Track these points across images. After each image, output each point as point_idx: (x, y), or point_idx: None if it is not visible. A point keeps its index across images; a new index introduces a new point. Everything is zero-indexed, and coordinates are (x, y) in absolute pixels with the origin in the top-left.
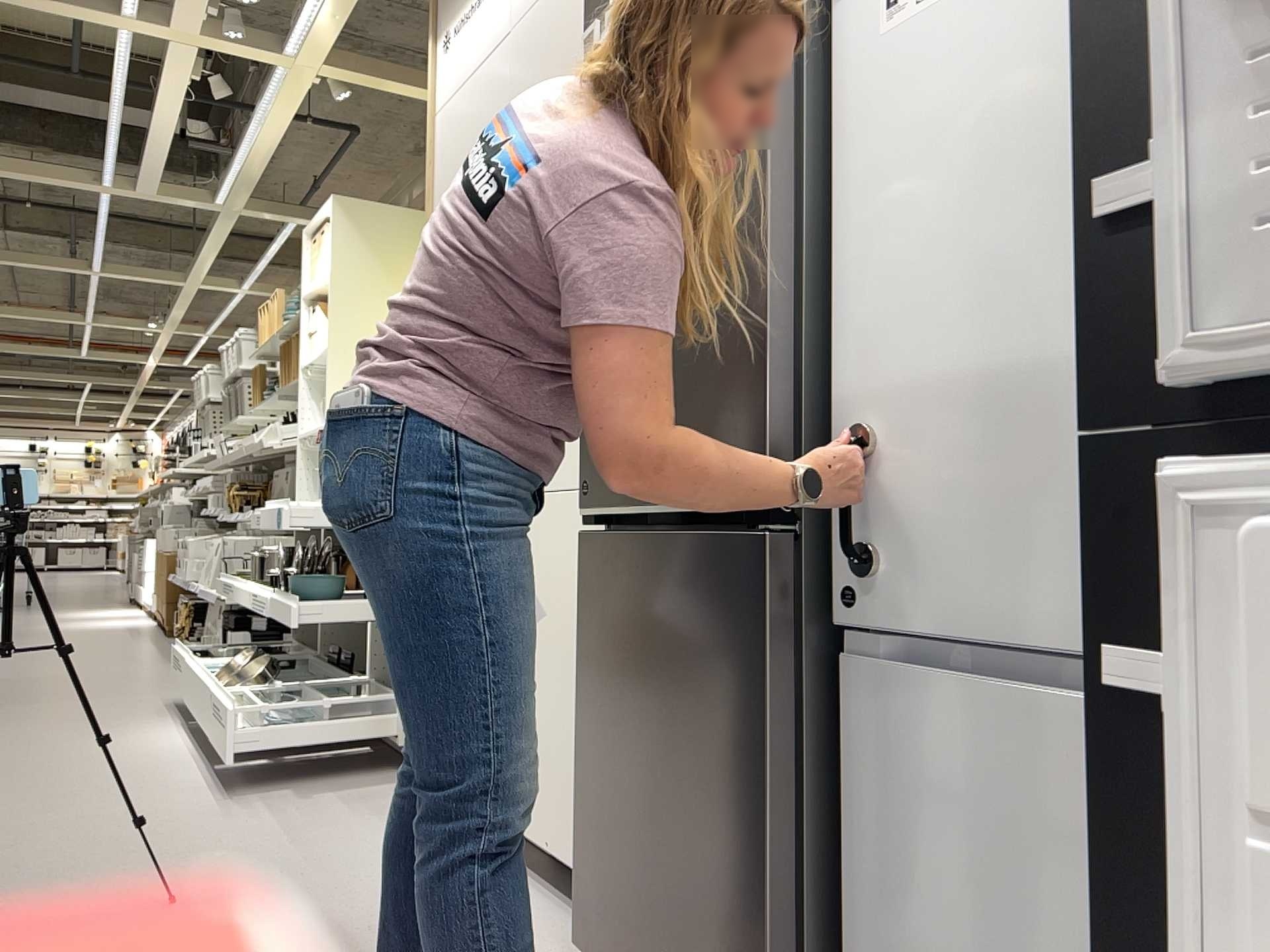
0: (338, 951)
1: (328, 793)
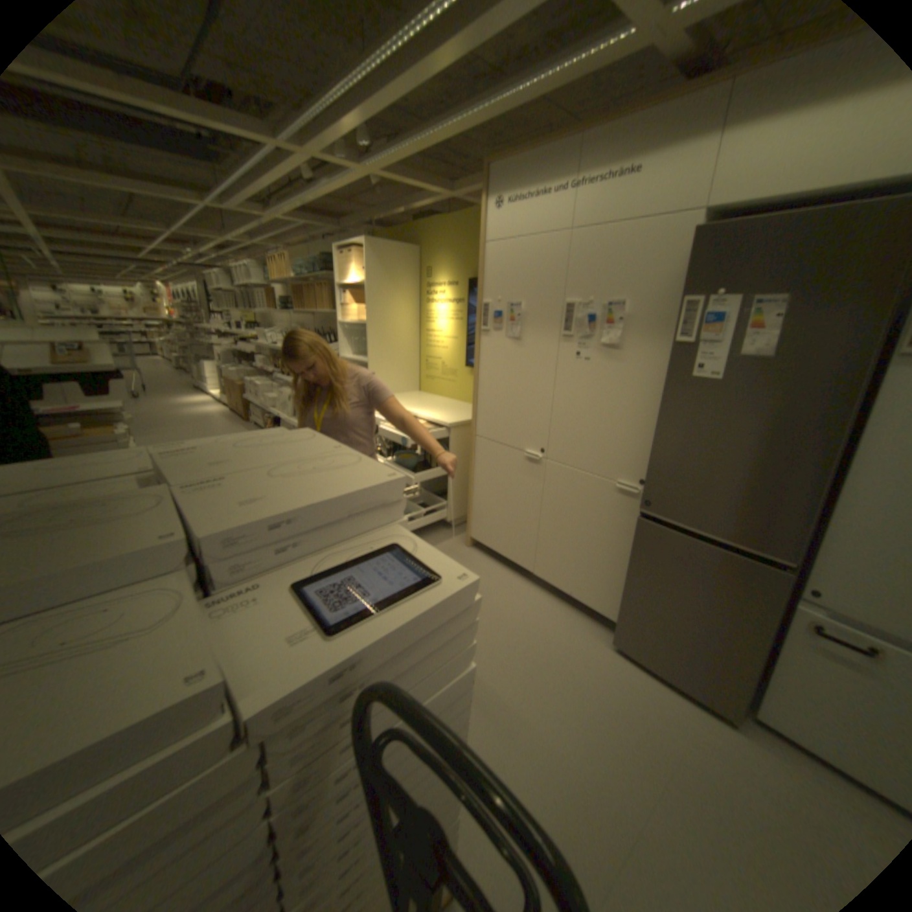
0: (524, 650)
1: None
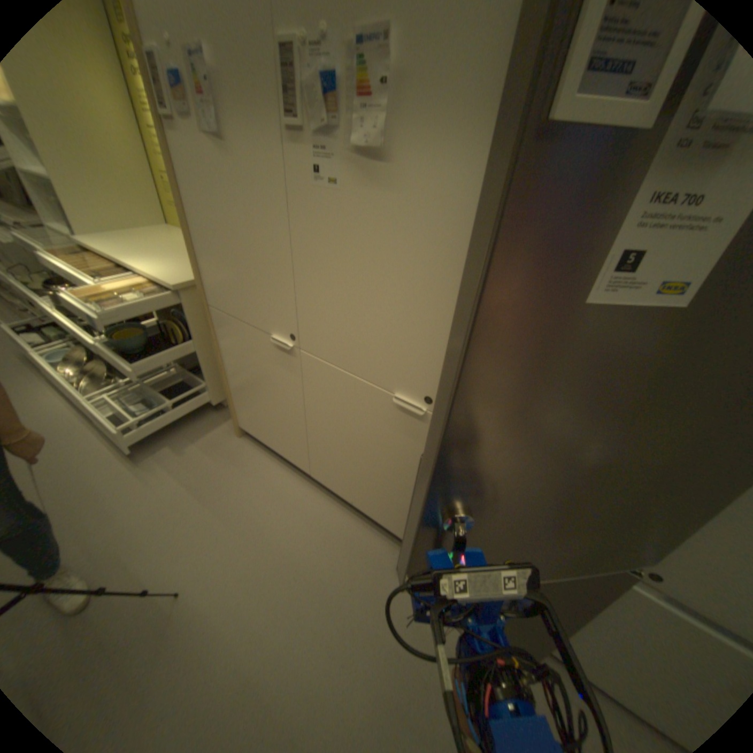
0: (288, 600)
1: (190, 445)
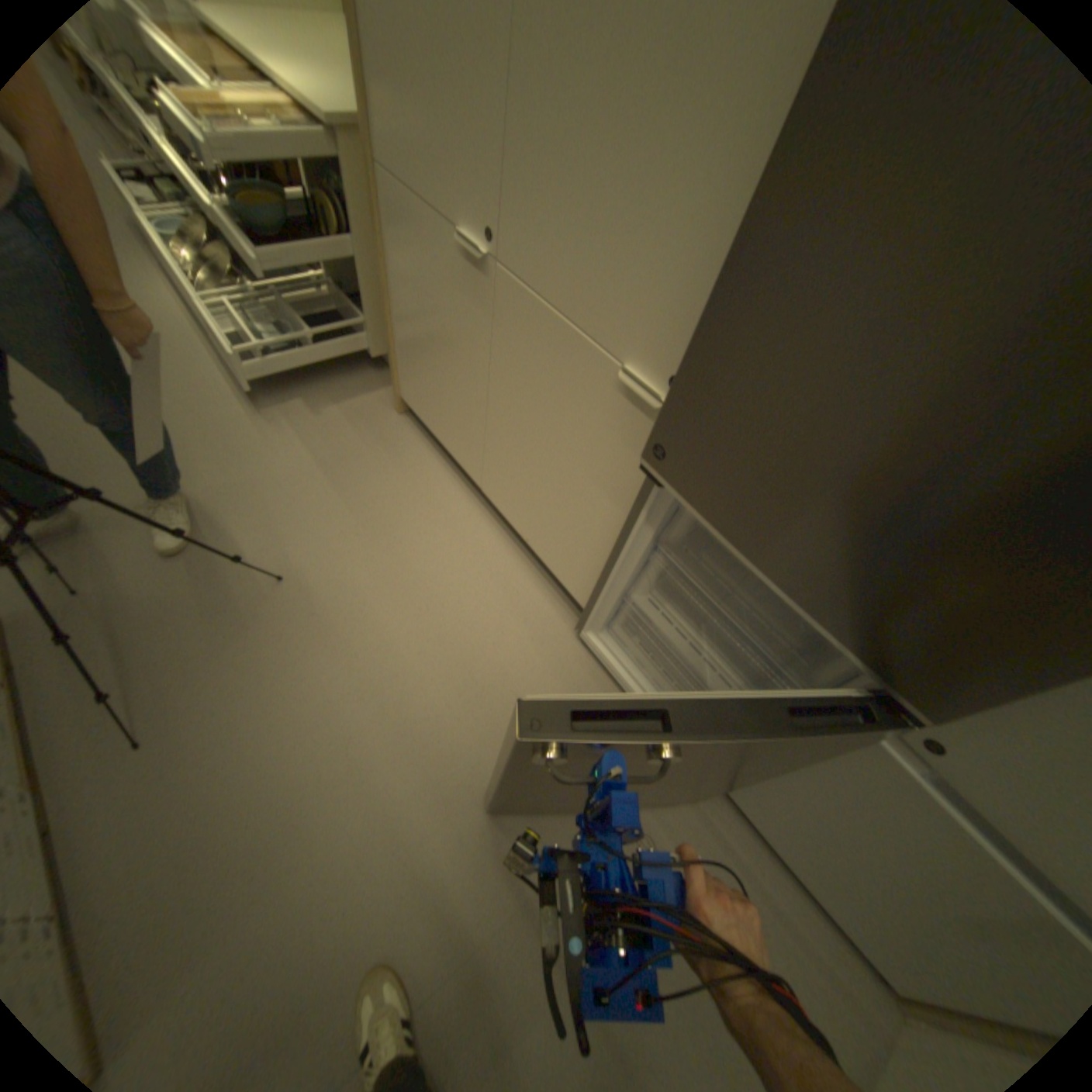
0: (414, 628)
1: (332, 405)
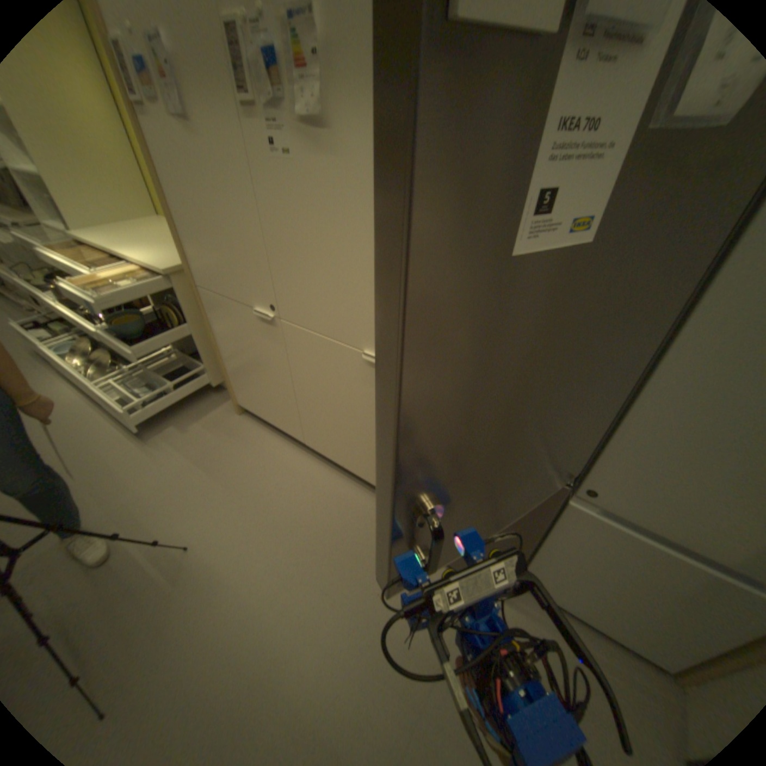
0: (286, 550)
1: (193, 424)
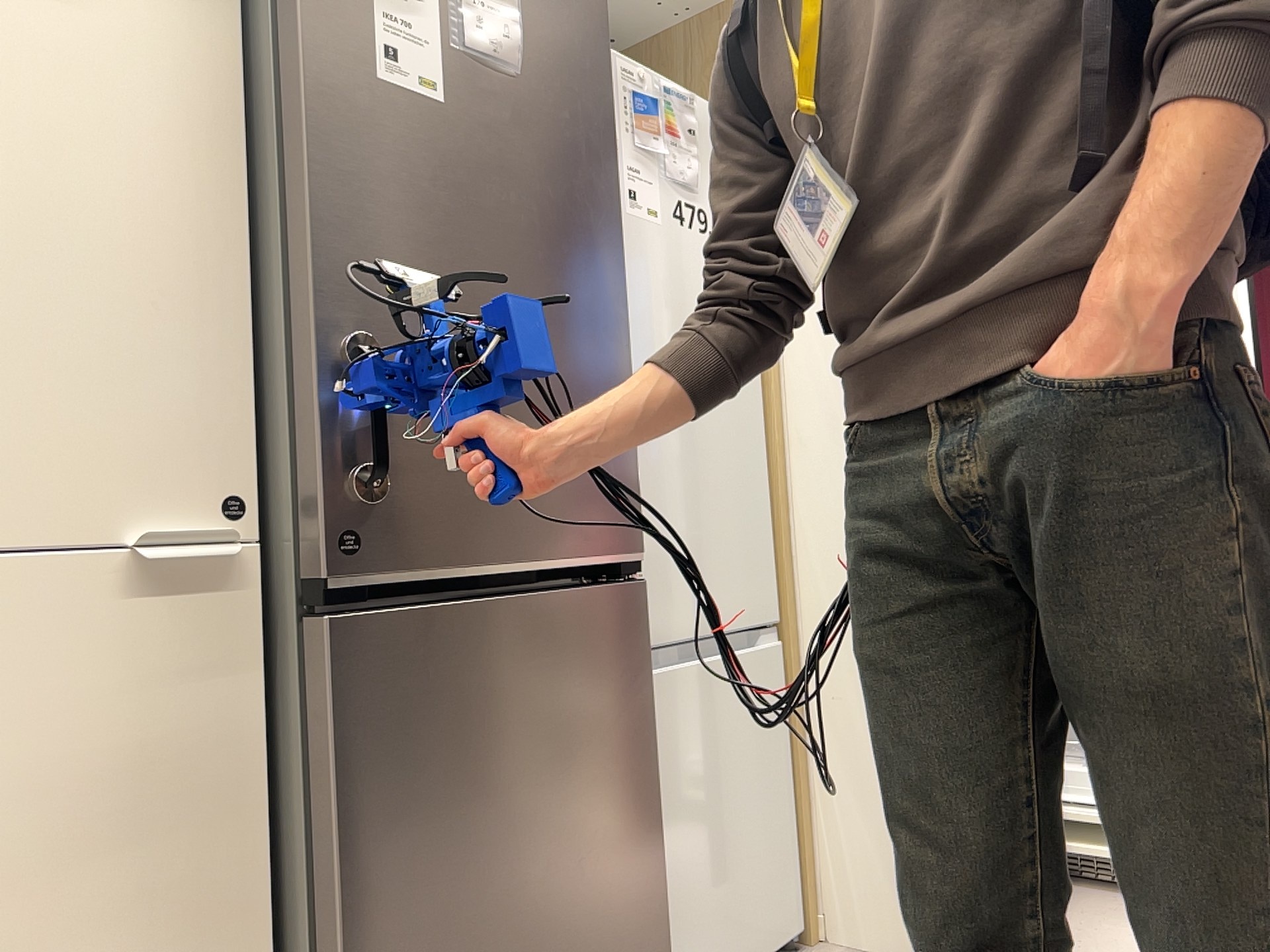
0: None
1: None
